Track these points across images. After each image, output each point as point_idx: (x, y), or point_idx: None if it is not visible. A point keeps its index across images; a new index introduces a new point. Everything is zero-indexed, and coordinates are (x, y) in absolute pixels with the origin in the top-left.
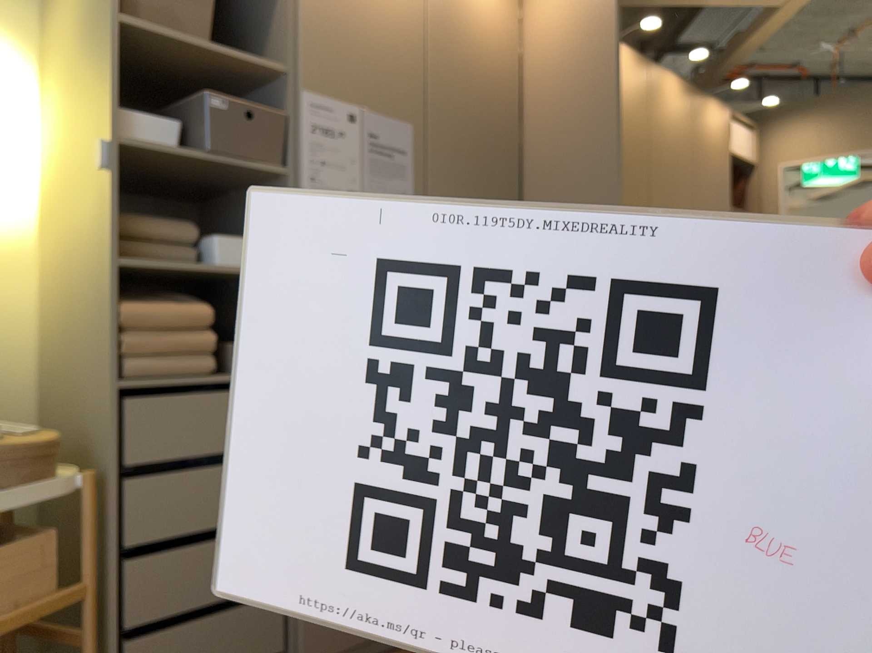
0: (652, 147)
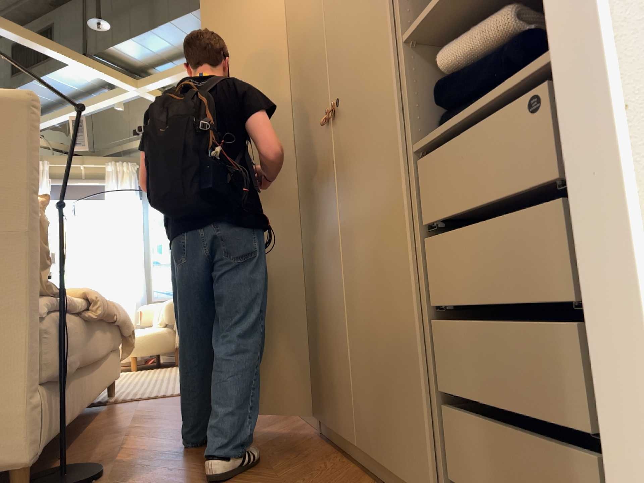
0: (289, 1)
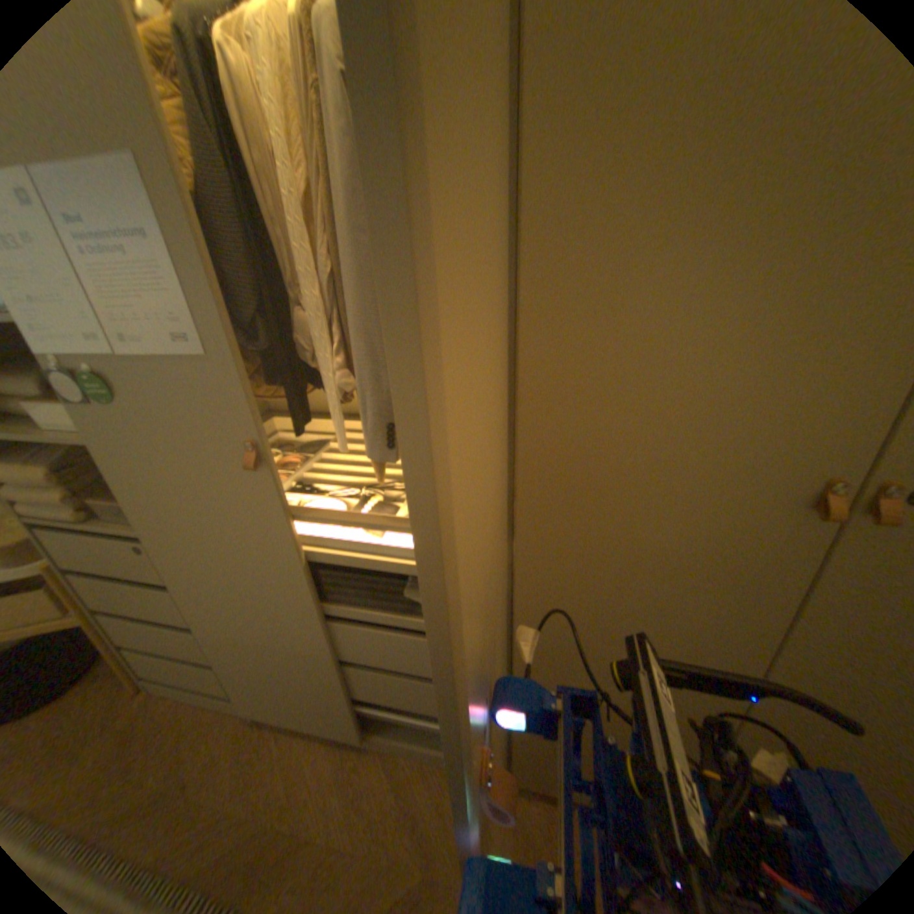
0: None
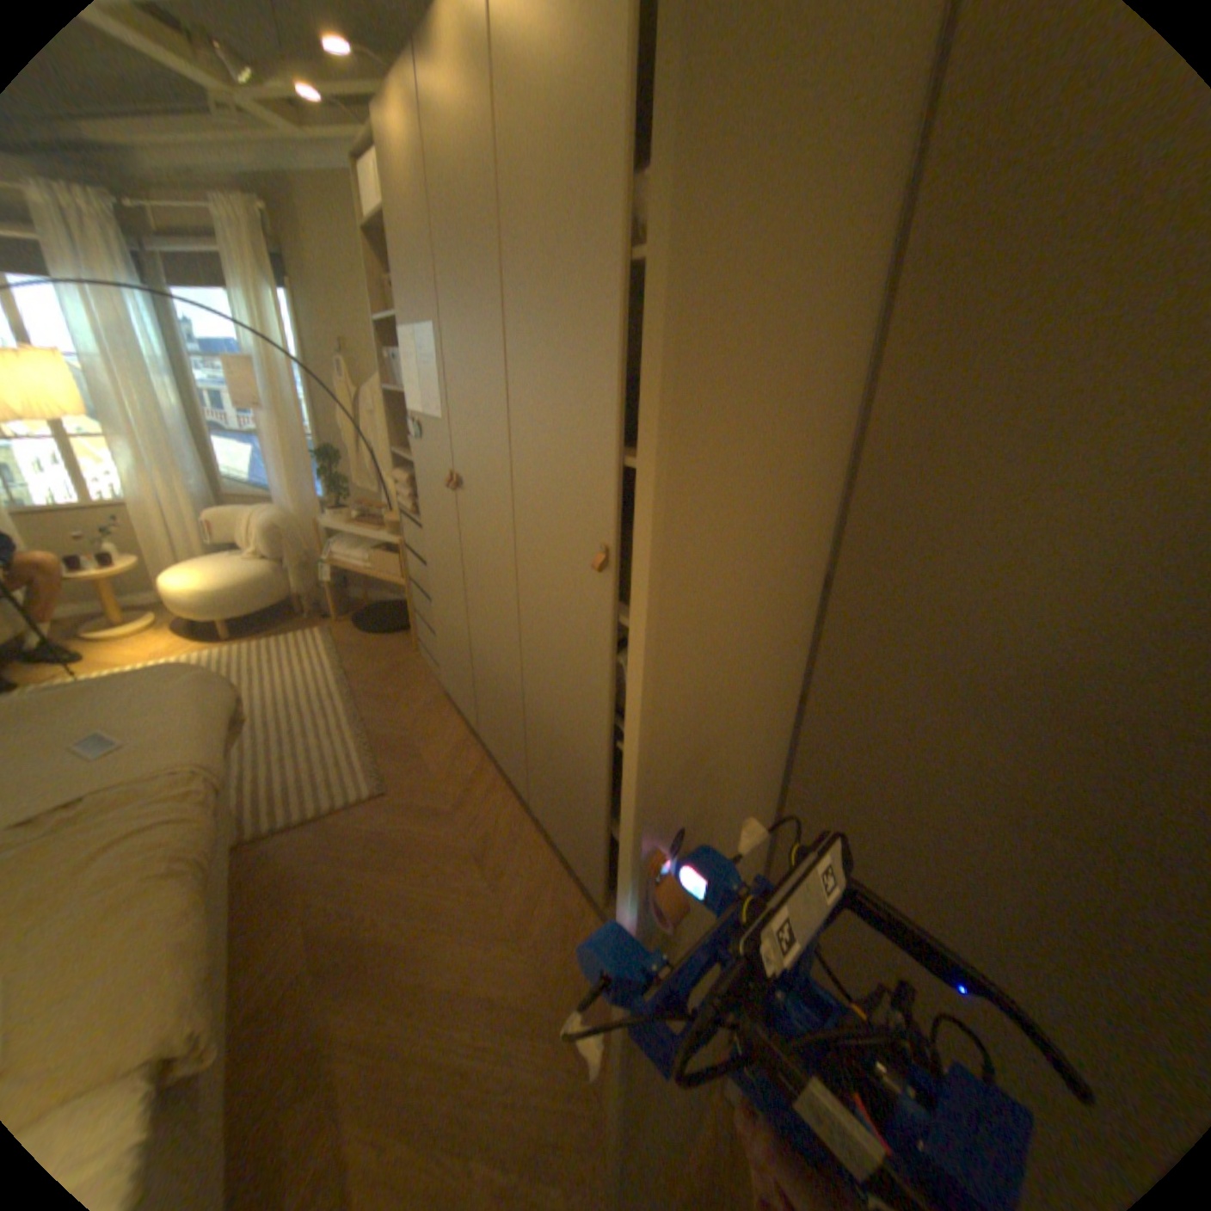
0: None
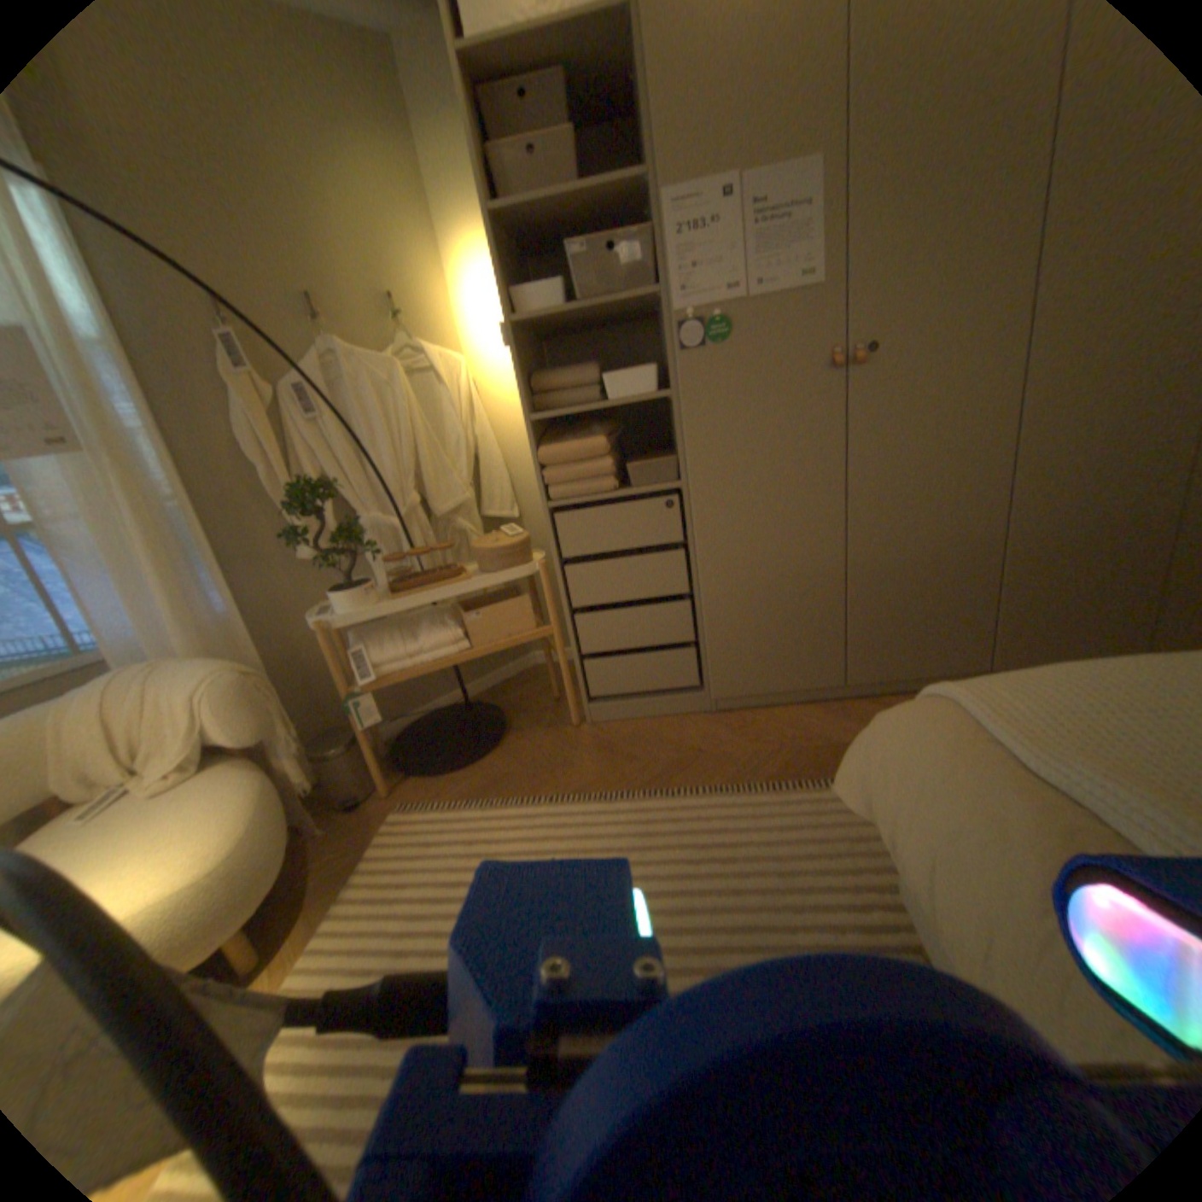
0: None
